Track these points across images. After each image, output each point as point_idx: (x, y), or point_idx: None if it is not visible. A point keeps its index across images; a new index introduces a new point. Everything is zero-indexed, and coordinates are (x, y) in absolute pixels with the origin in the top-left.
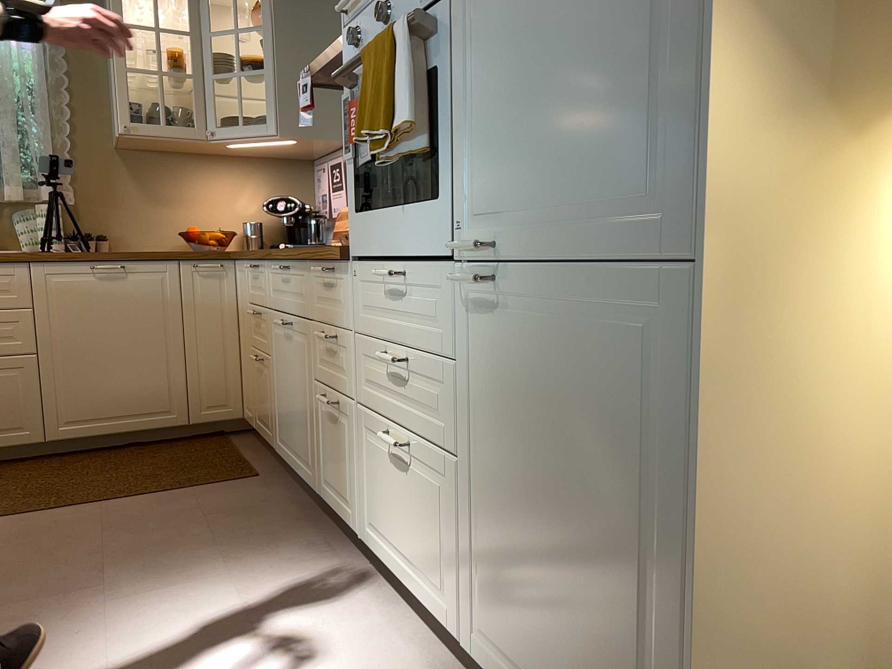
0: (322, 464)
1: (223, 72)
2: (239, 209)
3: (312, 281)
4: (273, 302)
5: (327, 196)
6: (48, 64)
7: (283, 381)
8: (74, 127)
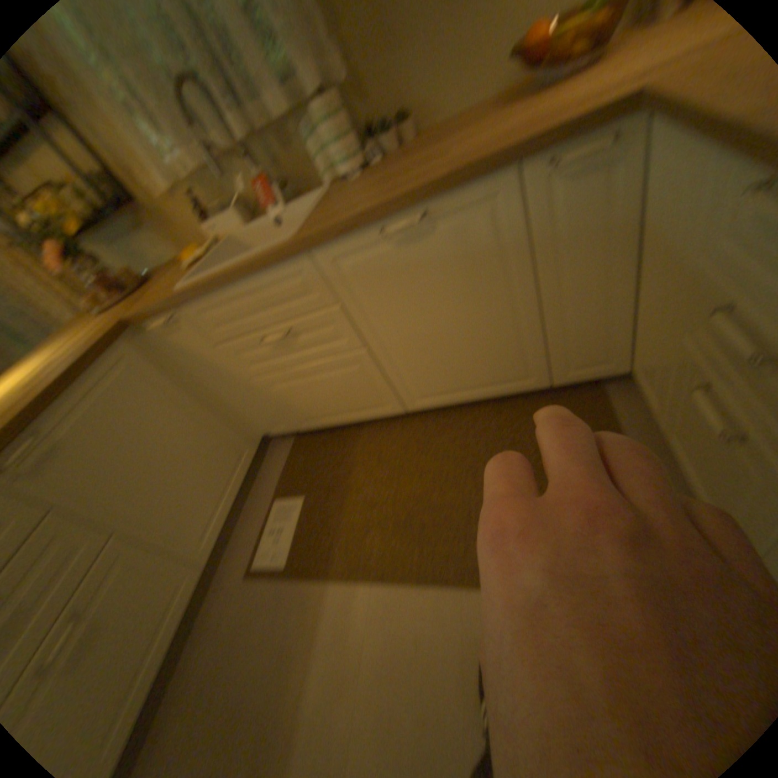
0: None
1: None
2: None
3: None
4: None
5: None
6: None
7: None
8: None
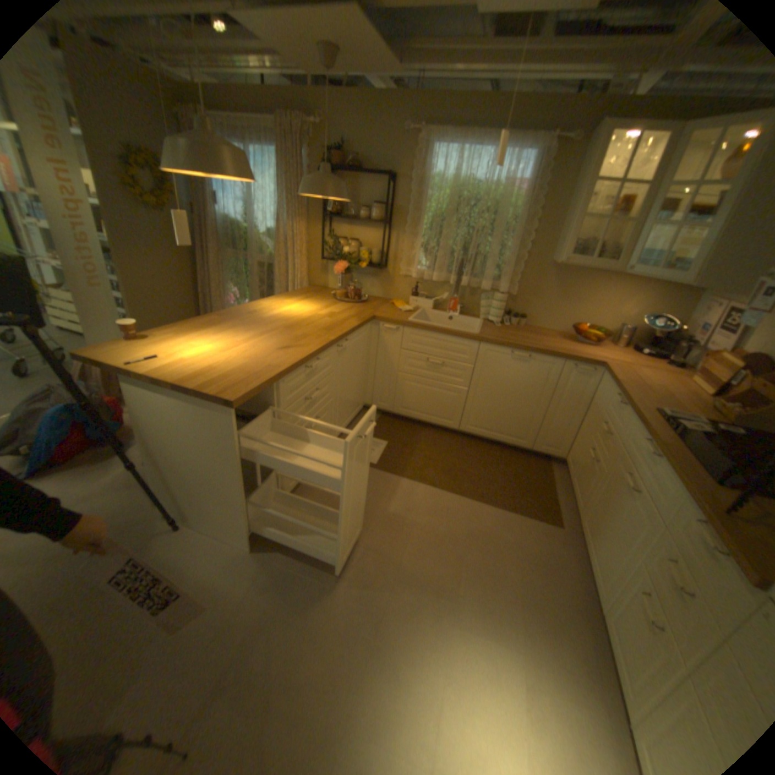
0: (618, 613)
1: (665, 214)
2: (623, 312)
3: (685, 505)
4: (628, 448)
5: (712, 330)
6: (531, 199)
7: (609, 505)
8: (532, 243)
